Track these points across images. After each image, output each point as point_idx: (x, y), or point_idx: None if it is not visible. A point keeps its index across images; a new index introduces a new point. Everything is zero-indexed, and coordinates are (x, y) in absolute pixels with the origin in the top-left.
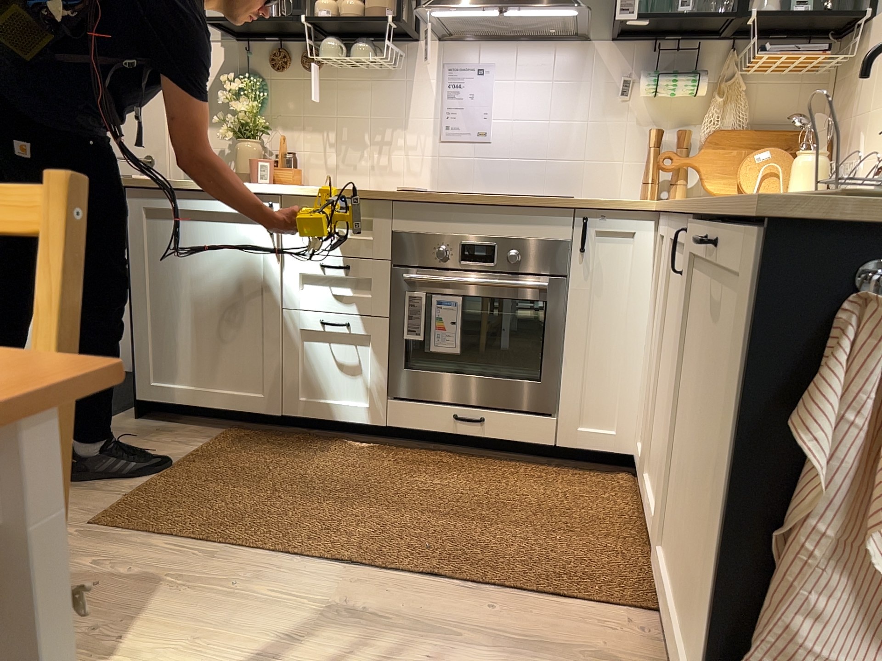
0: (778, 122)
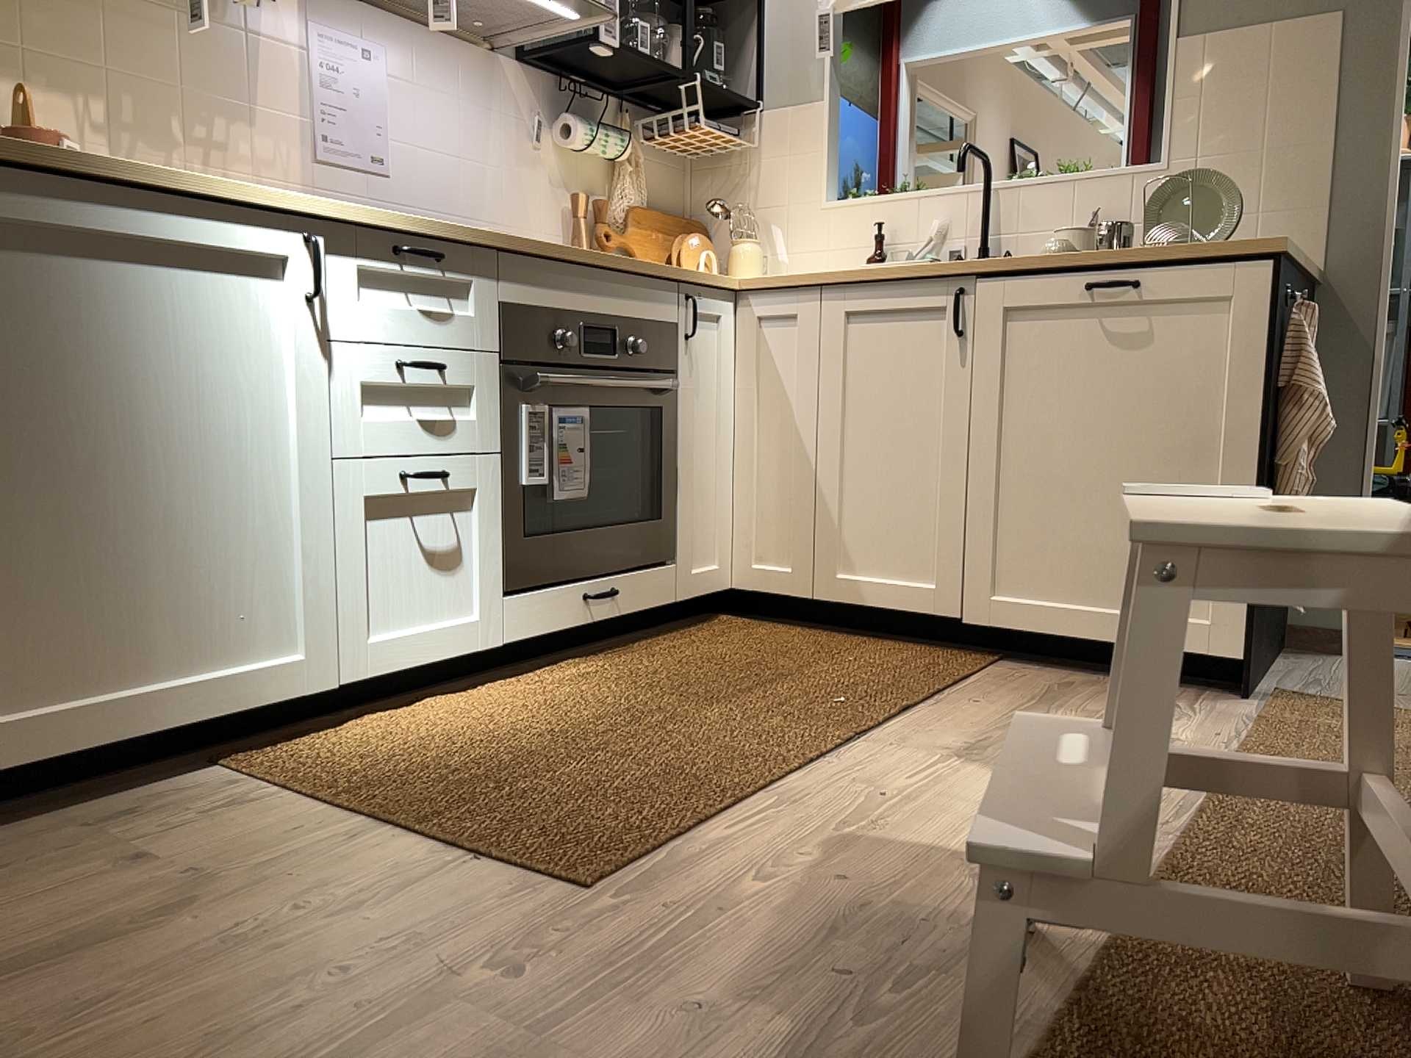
0: (658, 204)
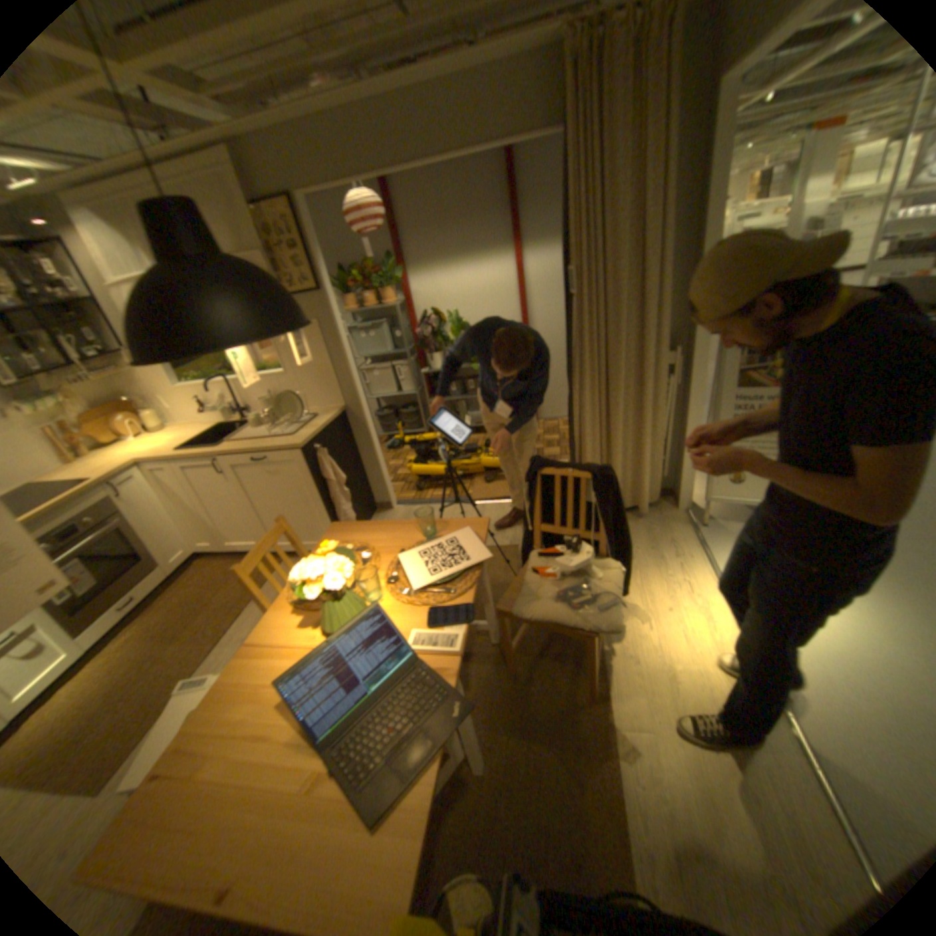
0: (101, 398)
